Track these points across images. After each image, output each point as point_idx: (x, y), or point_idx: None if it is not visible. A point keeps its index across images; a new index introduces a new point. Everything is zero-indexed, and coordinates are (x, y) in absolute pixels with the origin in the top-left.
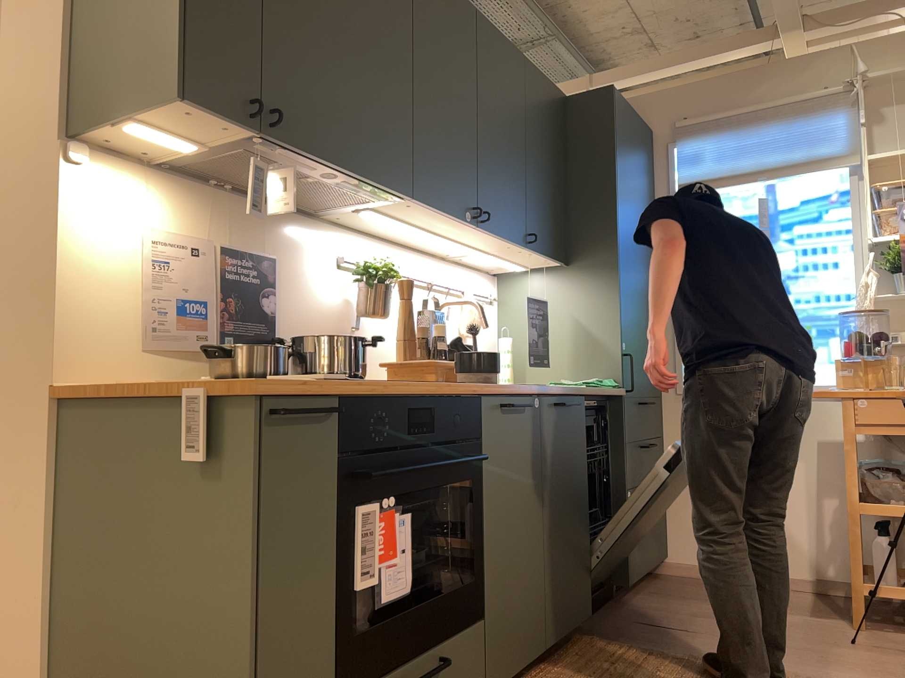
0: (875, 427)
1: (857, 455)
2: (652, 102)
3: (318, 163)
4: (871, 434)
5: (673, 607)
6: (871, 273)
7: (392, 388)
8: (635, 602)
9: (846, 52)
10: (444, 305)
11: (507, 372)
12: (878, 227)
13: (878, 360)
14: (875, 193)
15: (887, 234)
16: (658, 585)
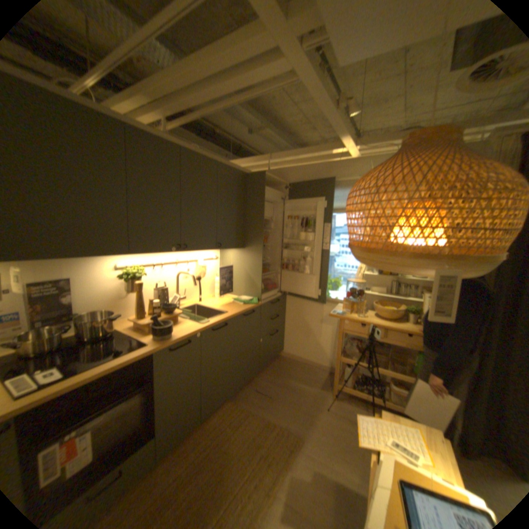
0: (350, 332)
1: (342, 341)
2: (293, 170)
3: (48, 259)
4: (348, 333)
5: (273, 380)
6: None
7: (75, 382)
8: (261, 376)
9: (372, 158)
10: (180, 273)
11: (216, 291)
12: None
13: (360, 300)
14: None
15: None
16: (274, 364)
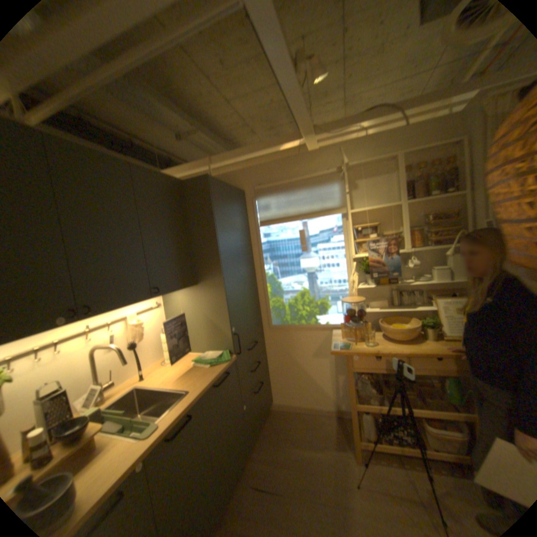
0: (362, 370)
1: (354, 384)
2: (242, 174)
3: None
4: (360, 372)
5: (272, 457)
6: (355, 275)
7: None
8: (253, 456)
9: (338, 148)
10: (95, 349)
11: (166, 355)
12: (357, 248)
13: (361, 323)
14: (355, 230)
15: (362, 253)
16: (267, 428)
